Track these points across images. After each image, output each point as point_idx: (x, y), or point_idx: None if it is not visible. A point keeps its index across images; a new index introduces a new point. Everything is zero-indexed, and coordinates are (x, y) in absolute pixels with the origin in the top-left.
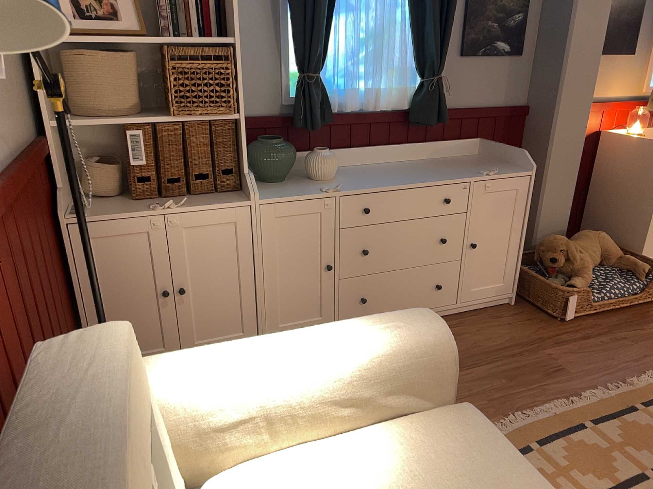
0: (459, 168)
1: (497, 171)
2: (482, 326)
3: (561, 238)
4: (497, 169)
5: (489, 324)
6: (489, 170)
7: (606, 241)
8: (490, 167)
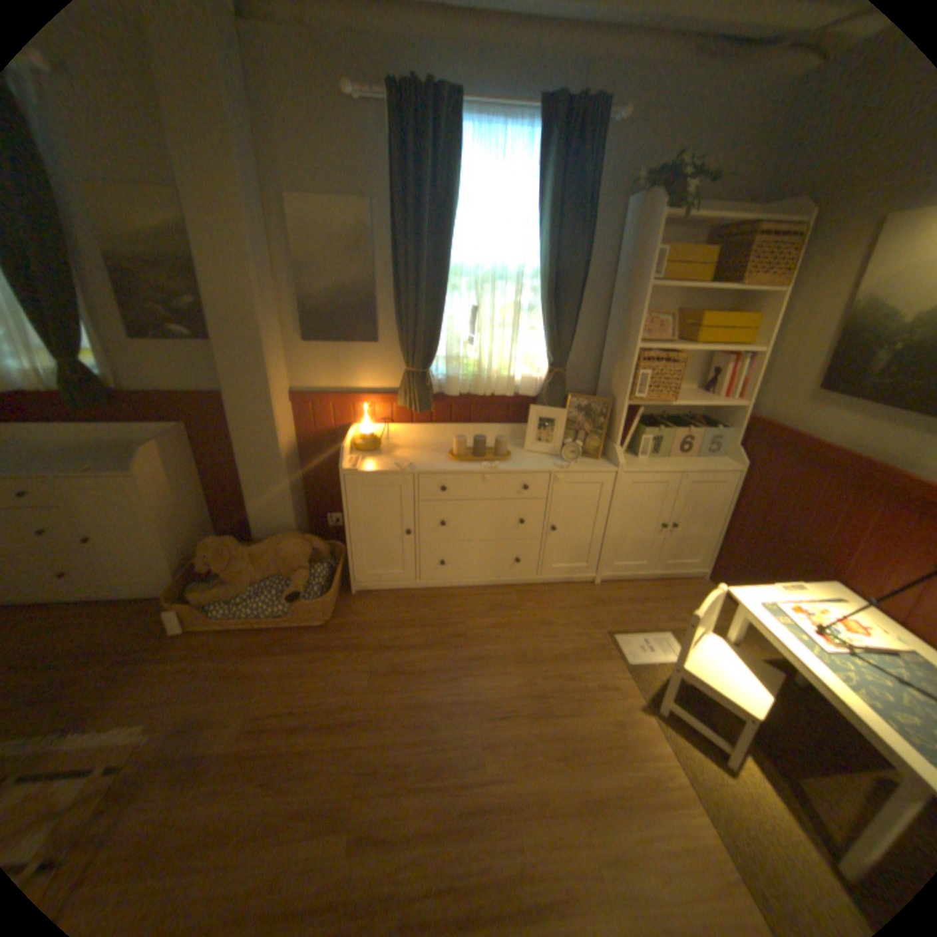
0: (92, 458)
1: (83, 469)
2: (102, 621)
3: (214, 542)
4: (87, 467)
5: (113, 620)
6: (101, 465)
7: (286, 550)
8: (120, 461)
